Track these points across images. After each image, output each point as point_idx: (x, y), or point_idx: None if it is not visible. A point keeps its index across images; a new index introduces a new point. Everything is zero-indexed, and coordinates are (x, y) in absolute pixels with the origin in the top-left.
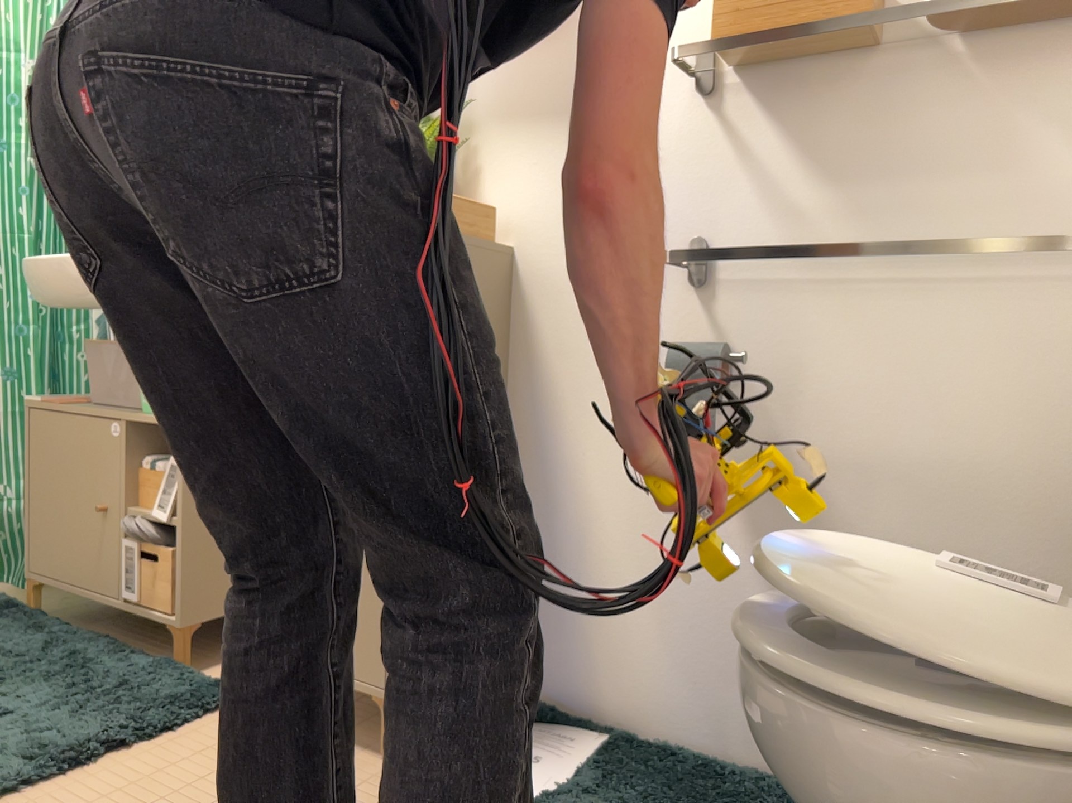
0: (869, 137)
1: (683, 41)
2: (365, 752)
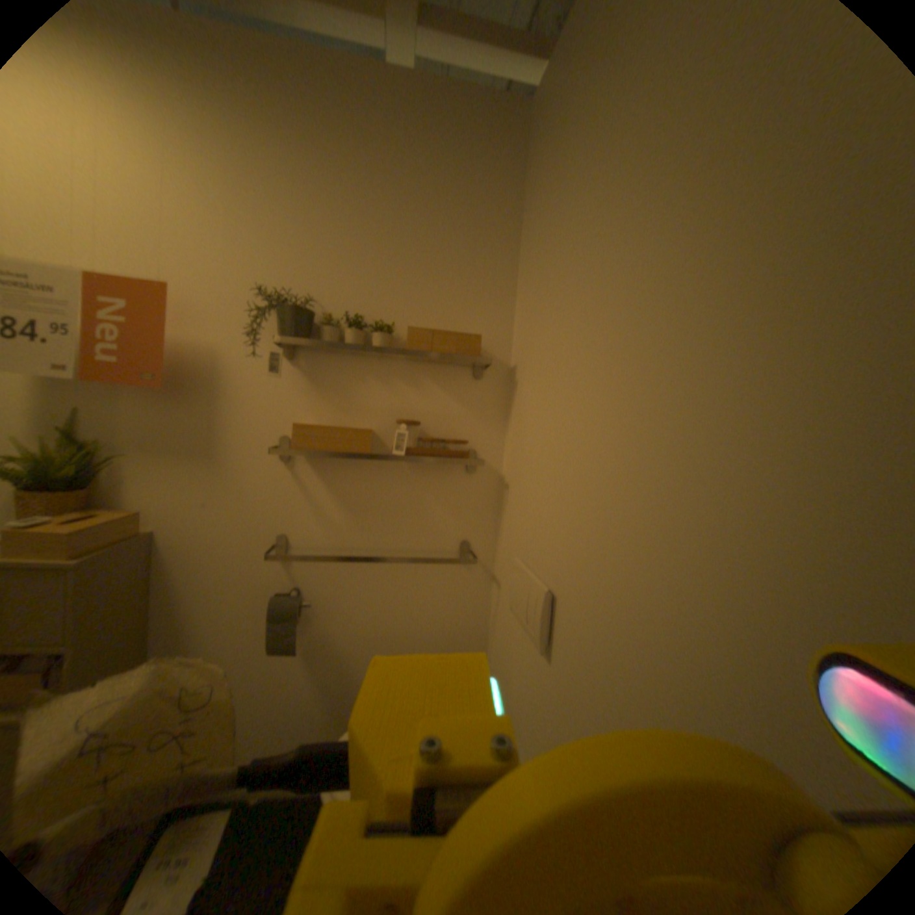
0: (372, 492)
1: (274, 426)
2: None
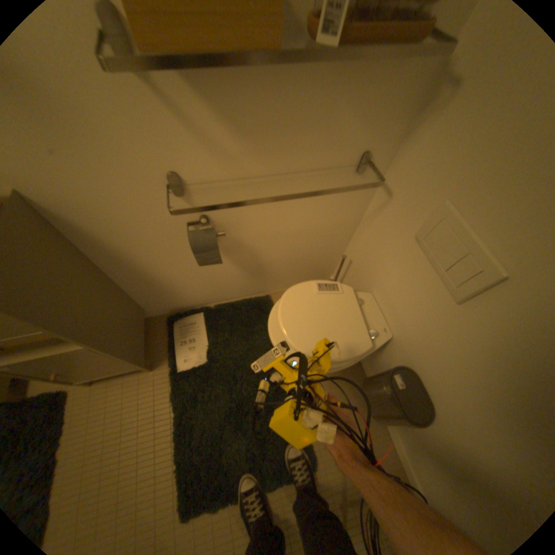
0: (267, 104)
1: None
2: (141, 378)
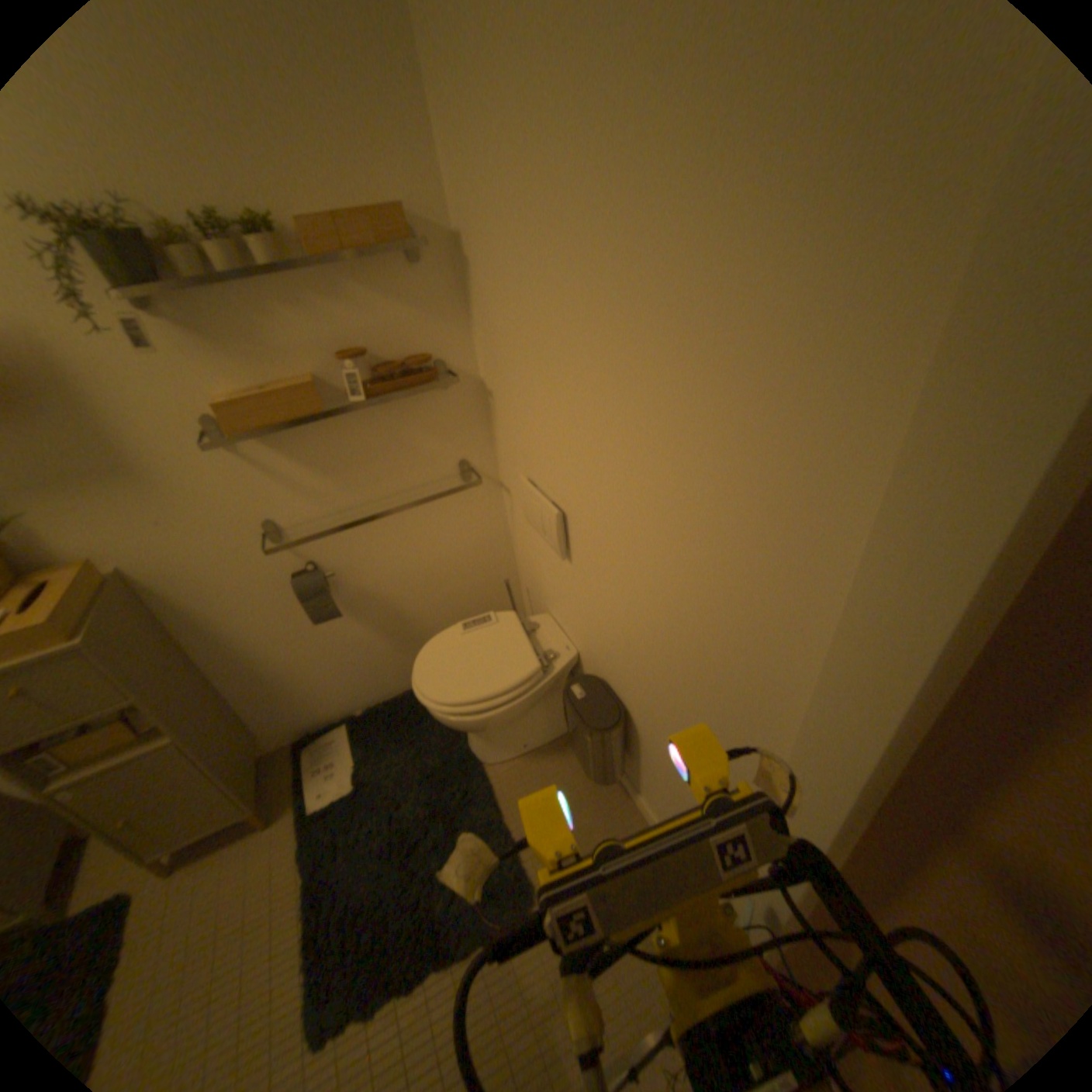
0: (341, 448)
1: (181, 411)
2: (250, 845)
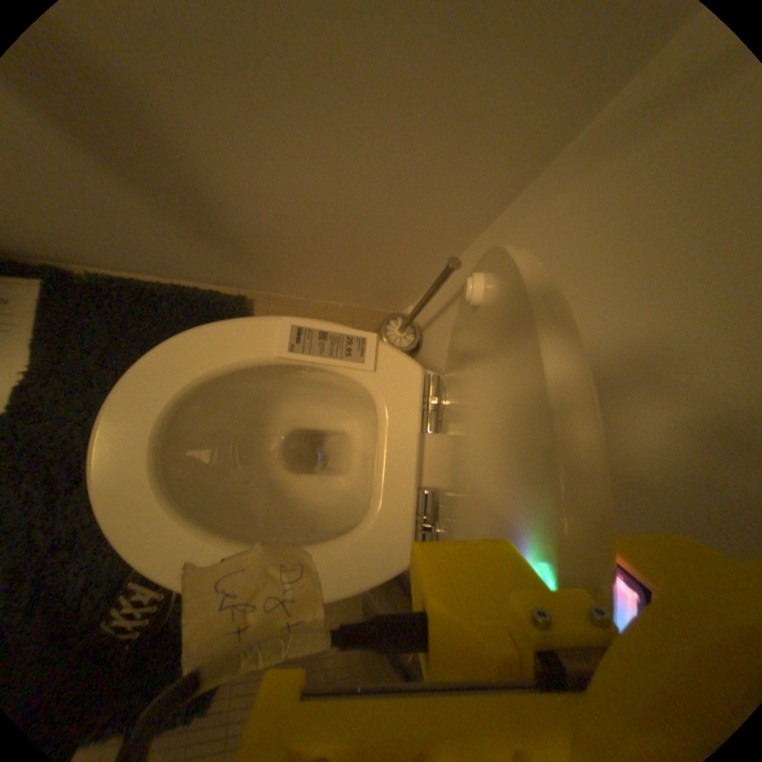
0: None
1: None
2: None
